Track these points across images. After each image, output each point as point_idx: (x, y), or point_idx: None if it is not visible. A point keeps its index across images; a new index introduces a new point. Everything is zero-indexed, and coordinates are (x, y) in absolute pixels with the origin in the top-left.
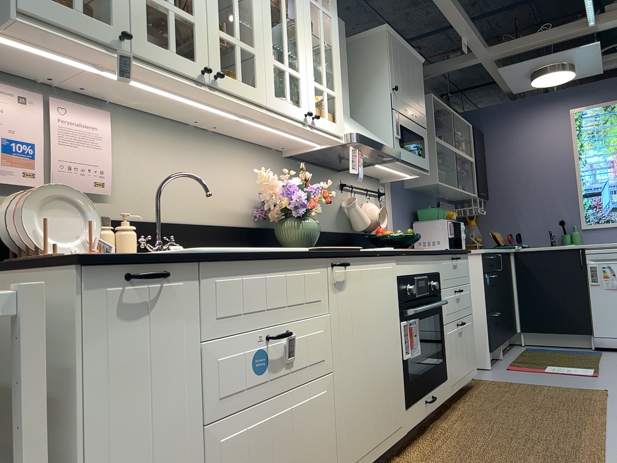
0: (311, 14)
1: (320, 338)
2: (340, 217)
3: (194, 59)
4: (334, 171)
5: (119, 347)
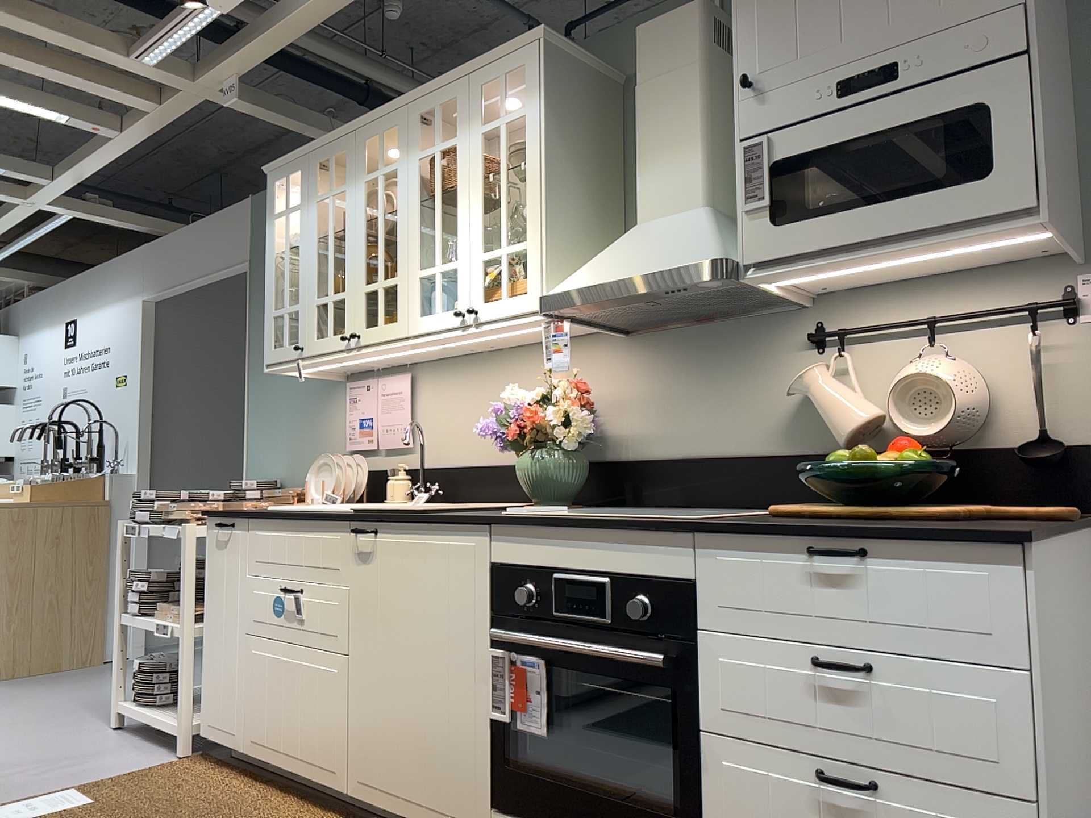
0: (480, 153)
1: (333, 609)
2: (800, 416)
3: (343, 330)
4: (783, 312)
5: (217, 563)
